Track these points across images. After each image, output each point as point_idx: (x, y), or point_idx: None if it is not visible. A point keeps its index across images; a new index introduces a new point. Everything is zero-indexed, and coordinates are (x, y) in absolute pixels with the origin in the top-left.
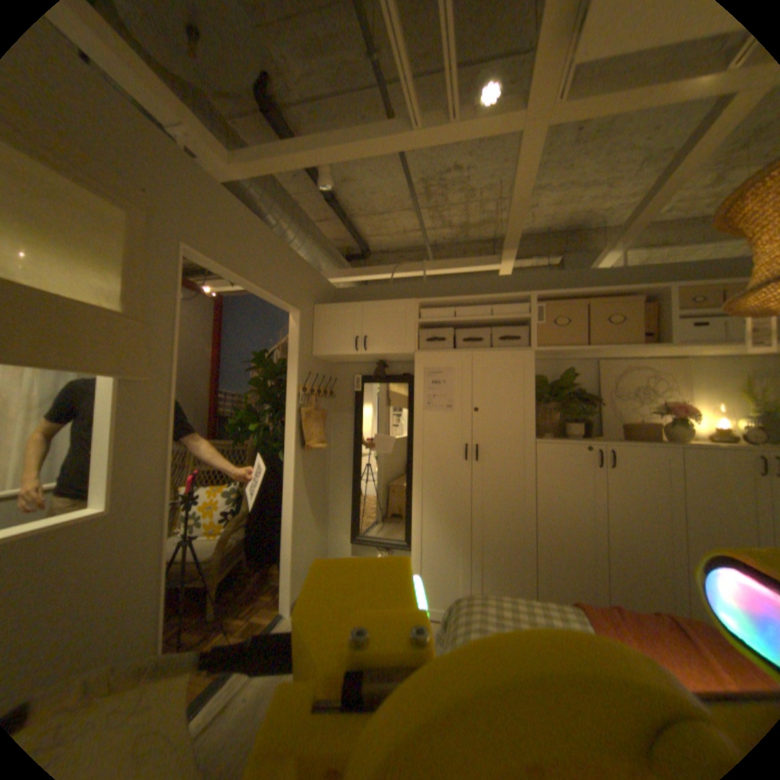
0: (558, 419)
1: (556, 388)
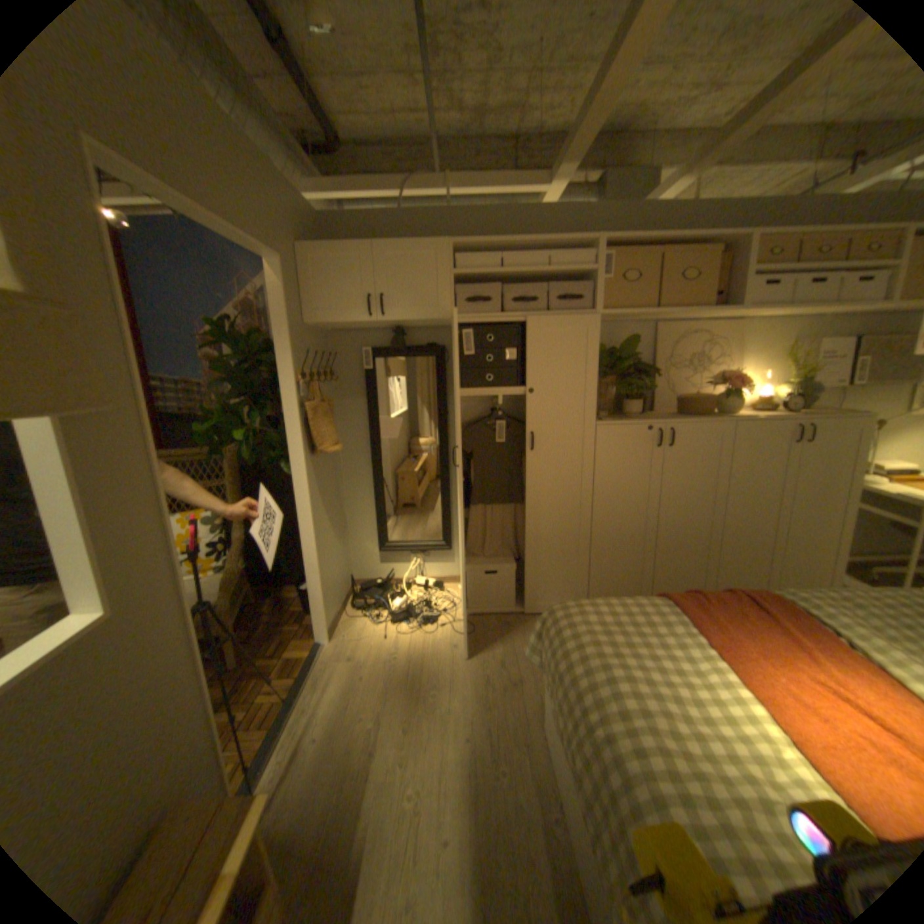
0: (612, 397)
1: (612, 360)
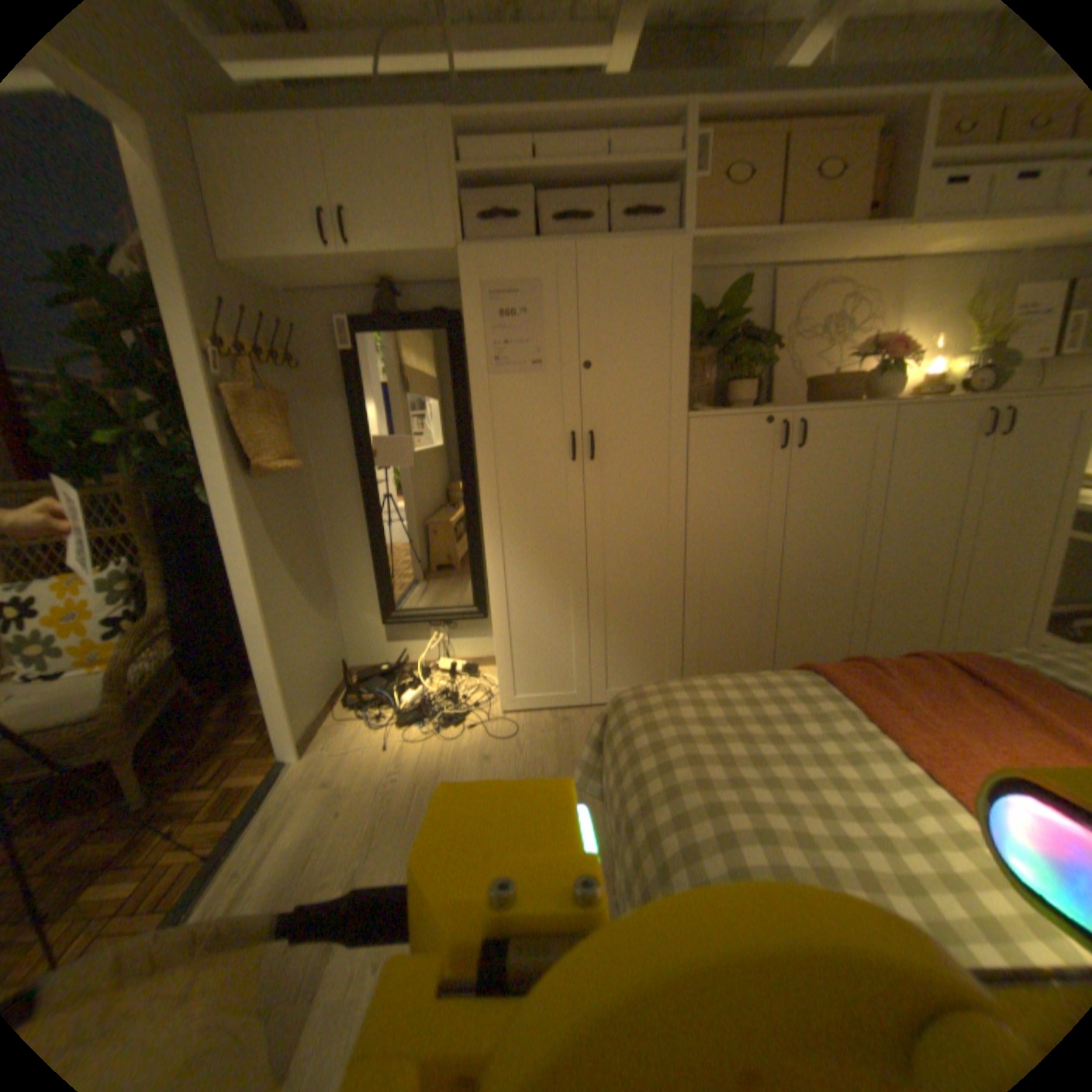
0: (713, 378)
1: (712, 322)
